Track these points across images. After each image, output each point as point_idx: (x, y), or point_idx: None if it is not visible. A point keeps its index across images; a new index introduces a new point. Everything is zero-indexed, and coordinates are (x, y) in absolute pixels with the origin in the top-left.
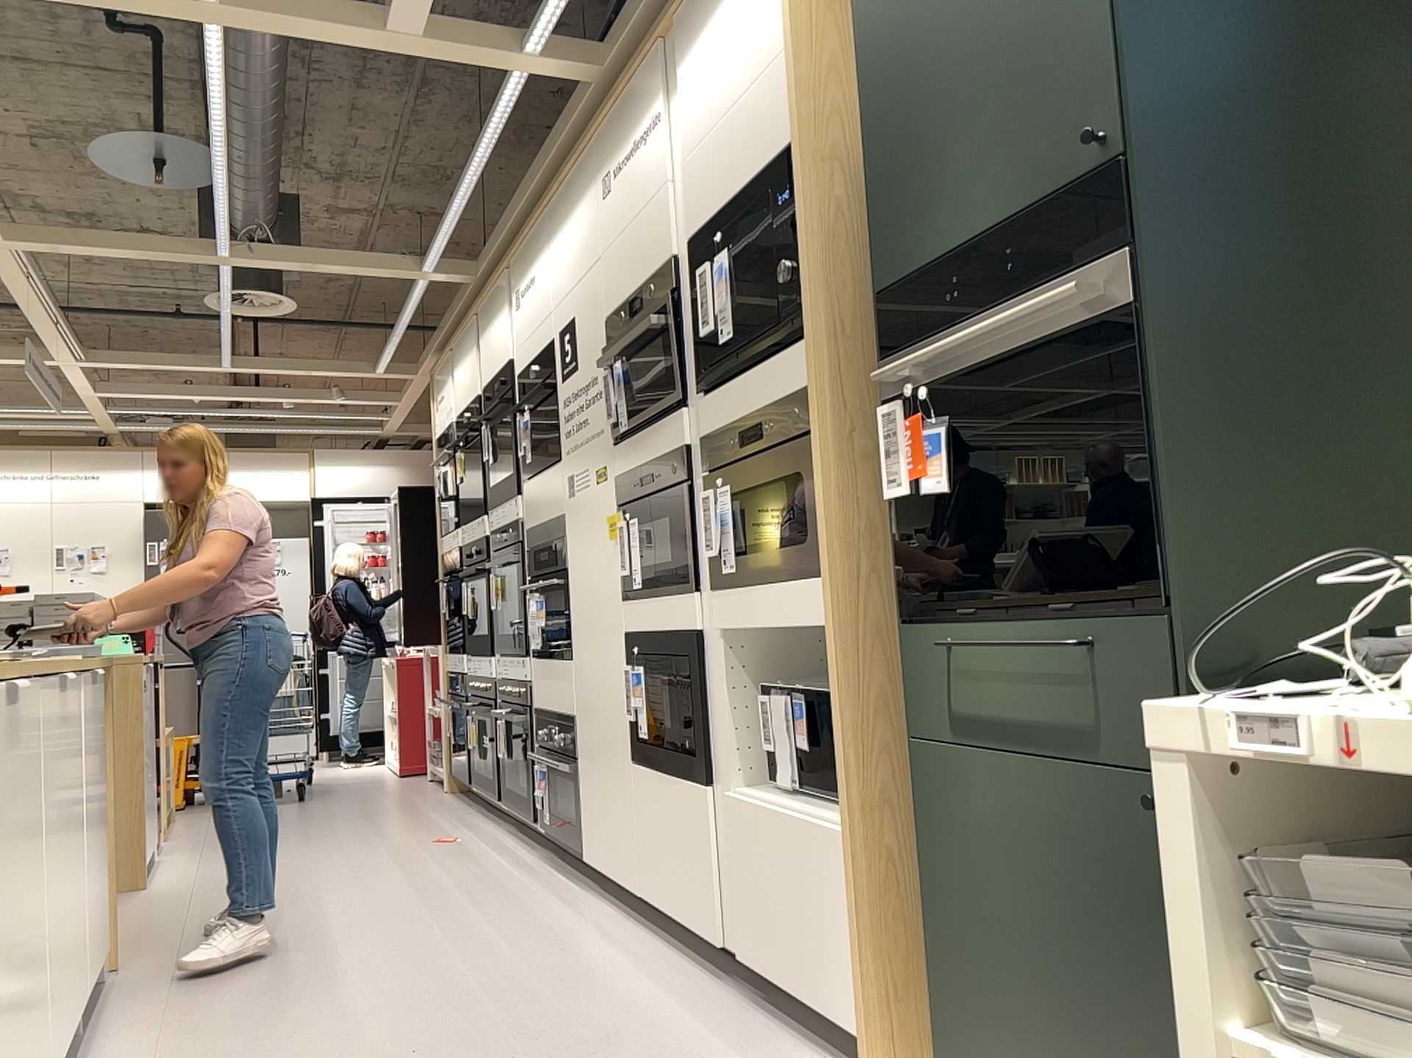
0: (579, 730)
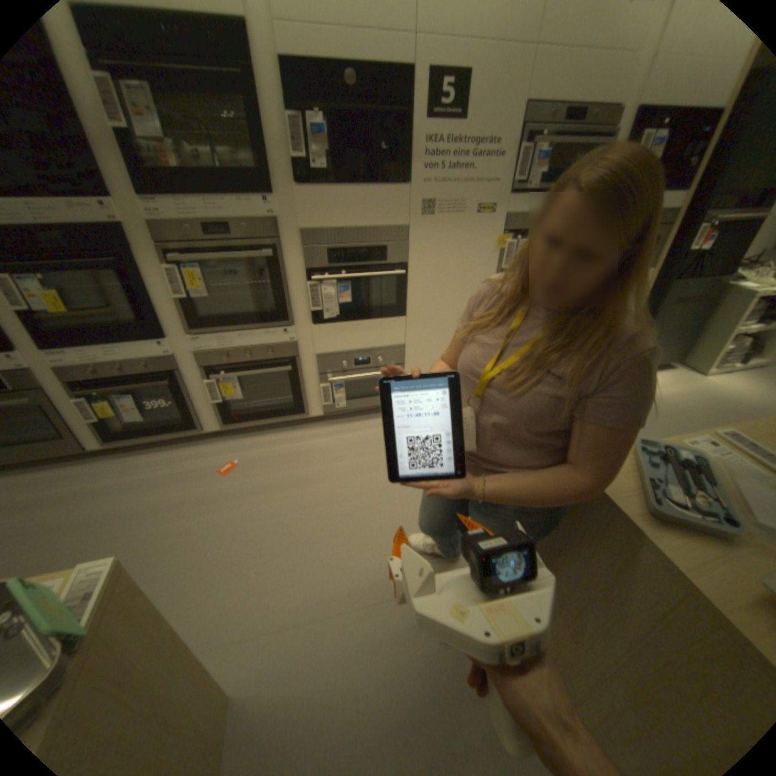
0: (409, 350)
